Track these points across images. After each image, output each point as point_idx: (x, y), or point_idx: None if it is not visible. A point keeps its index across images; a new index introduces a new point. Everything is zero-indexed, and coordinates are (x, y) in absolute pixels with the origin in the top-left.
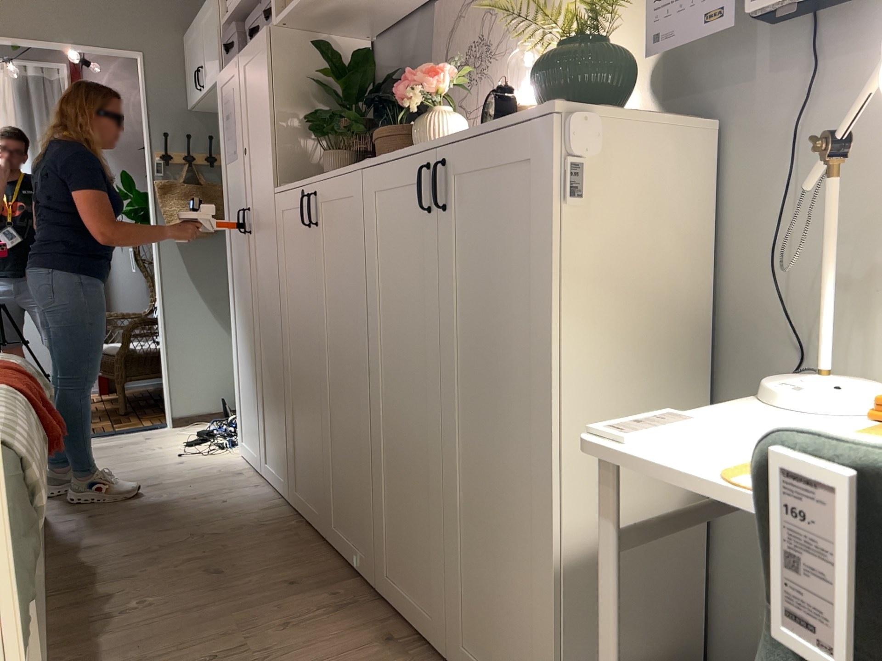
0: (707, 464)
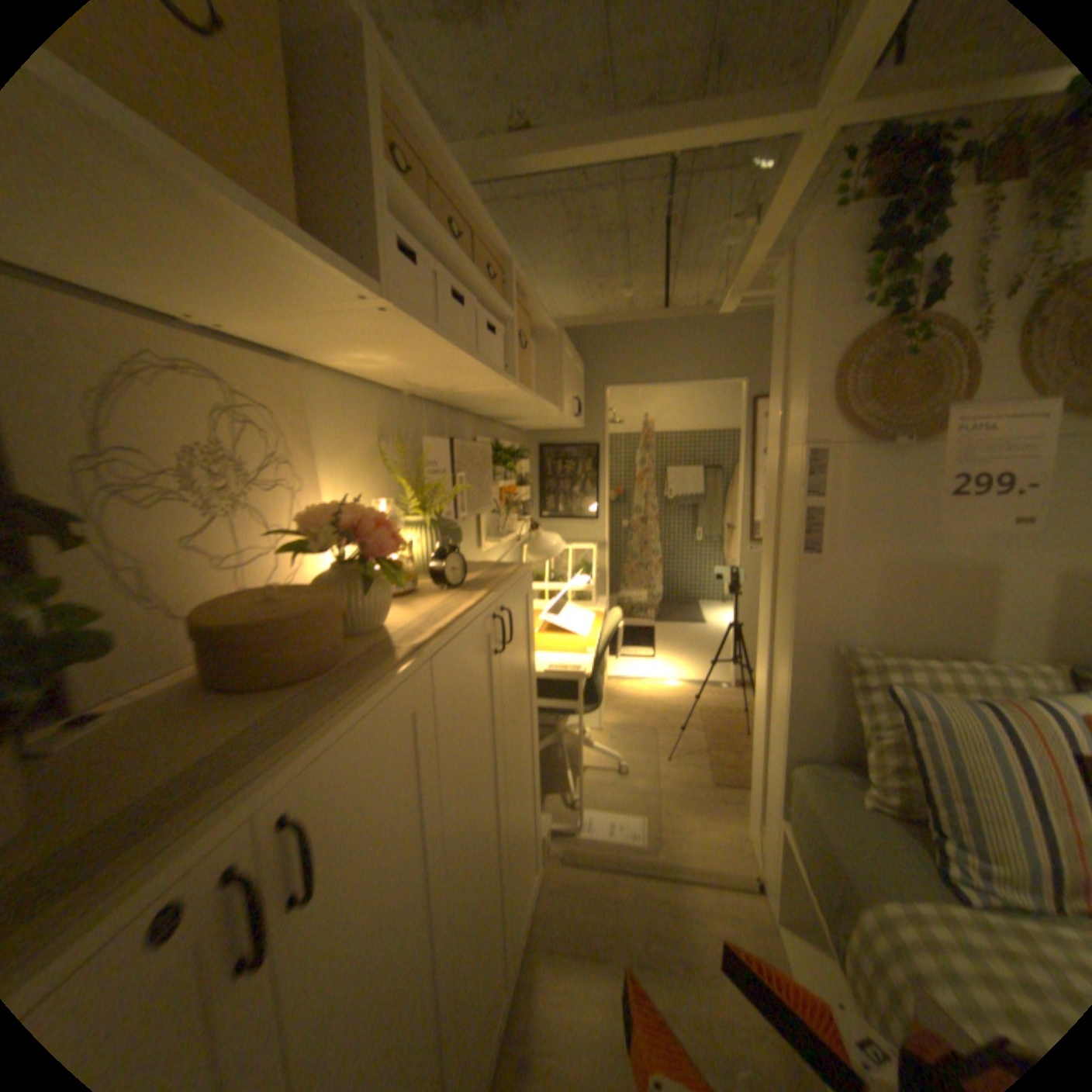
0: (574, 658)
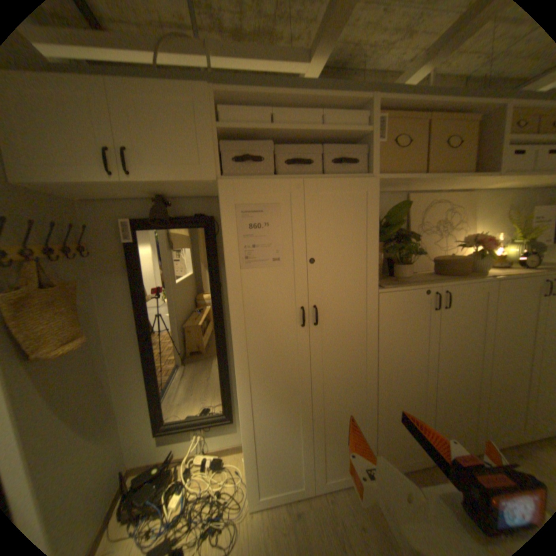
0: None
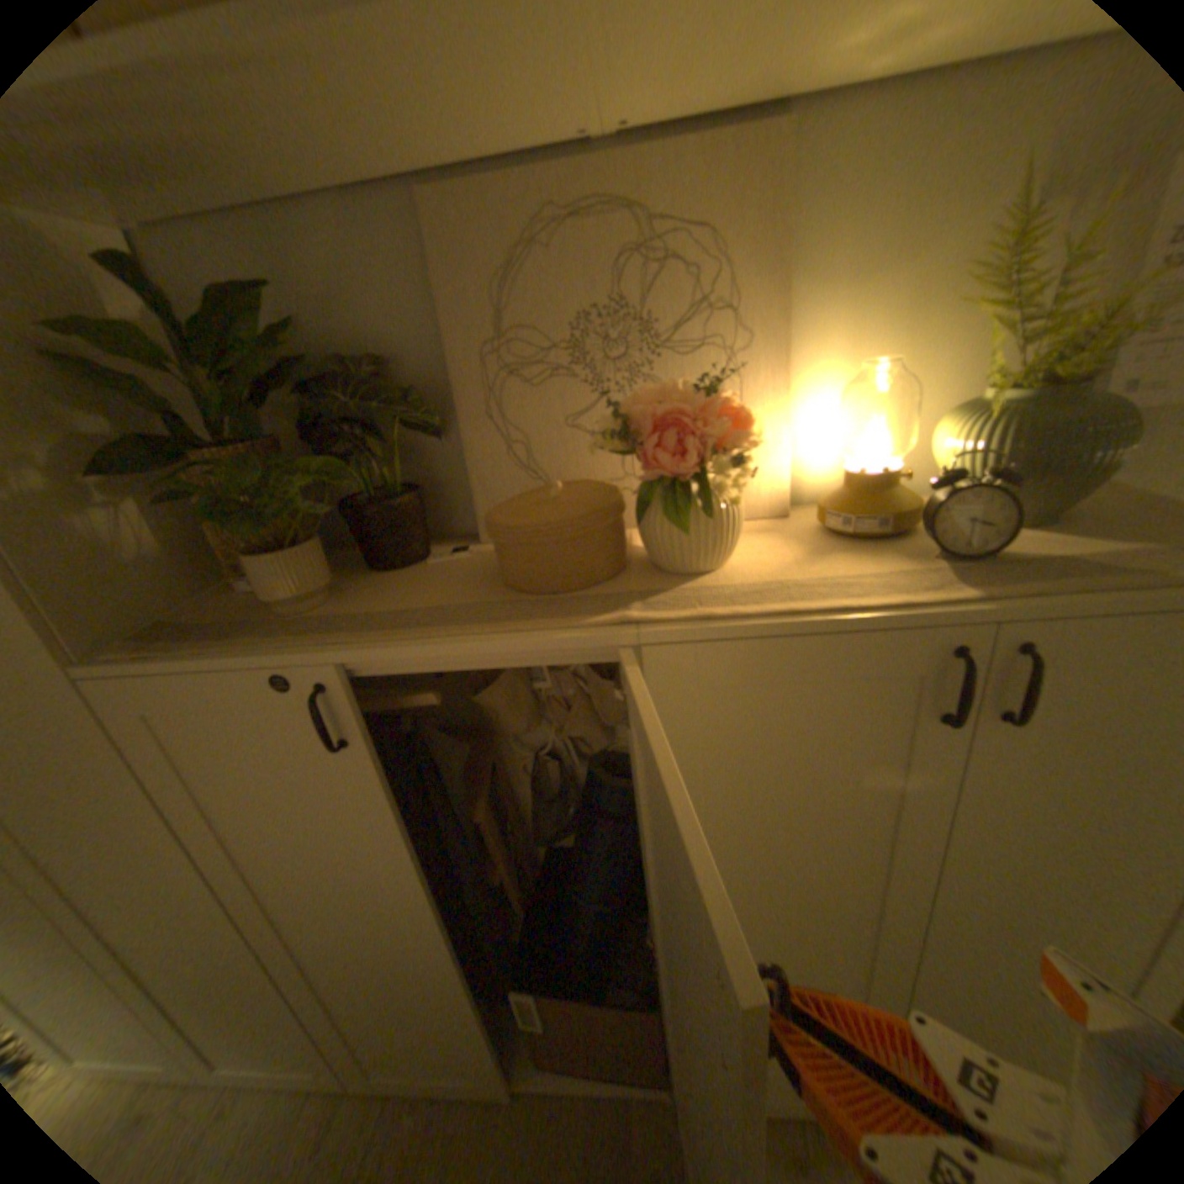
0: None
